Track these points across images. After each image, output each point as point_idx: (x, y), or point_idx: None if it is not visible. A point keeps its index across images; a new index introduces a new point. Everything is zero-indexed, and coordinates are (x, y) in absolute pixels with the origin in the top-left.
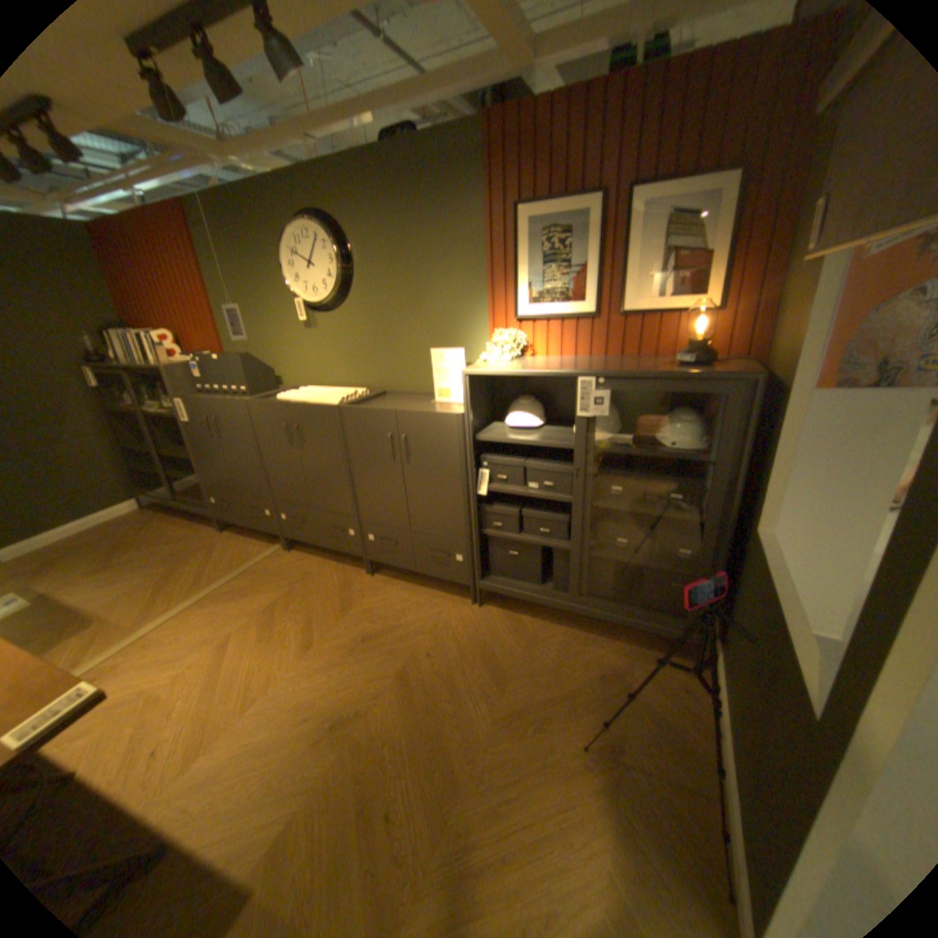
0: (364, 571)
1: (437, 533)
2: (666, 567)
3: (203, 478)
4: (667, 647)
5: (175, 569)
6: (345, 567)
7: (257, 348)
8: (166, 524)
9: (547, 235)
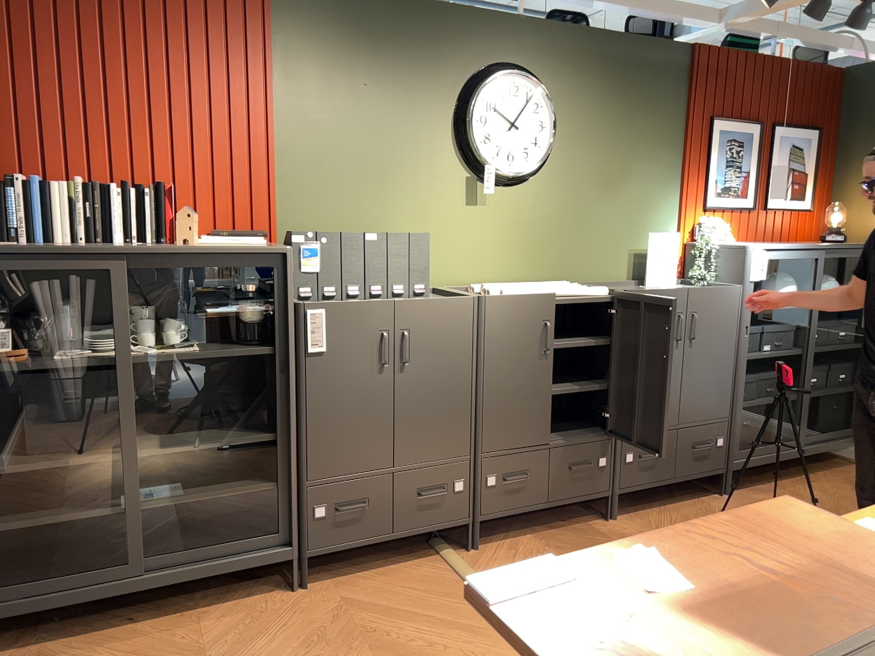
0: (596, 521)
1: (704, 420)
2: (839, 390)
3: (306, 469)
4: (832, 464)
5: (379, 647)
6: (573, 528)
7: (362, 227)
8: (123, 640)
9: (730, 146)
